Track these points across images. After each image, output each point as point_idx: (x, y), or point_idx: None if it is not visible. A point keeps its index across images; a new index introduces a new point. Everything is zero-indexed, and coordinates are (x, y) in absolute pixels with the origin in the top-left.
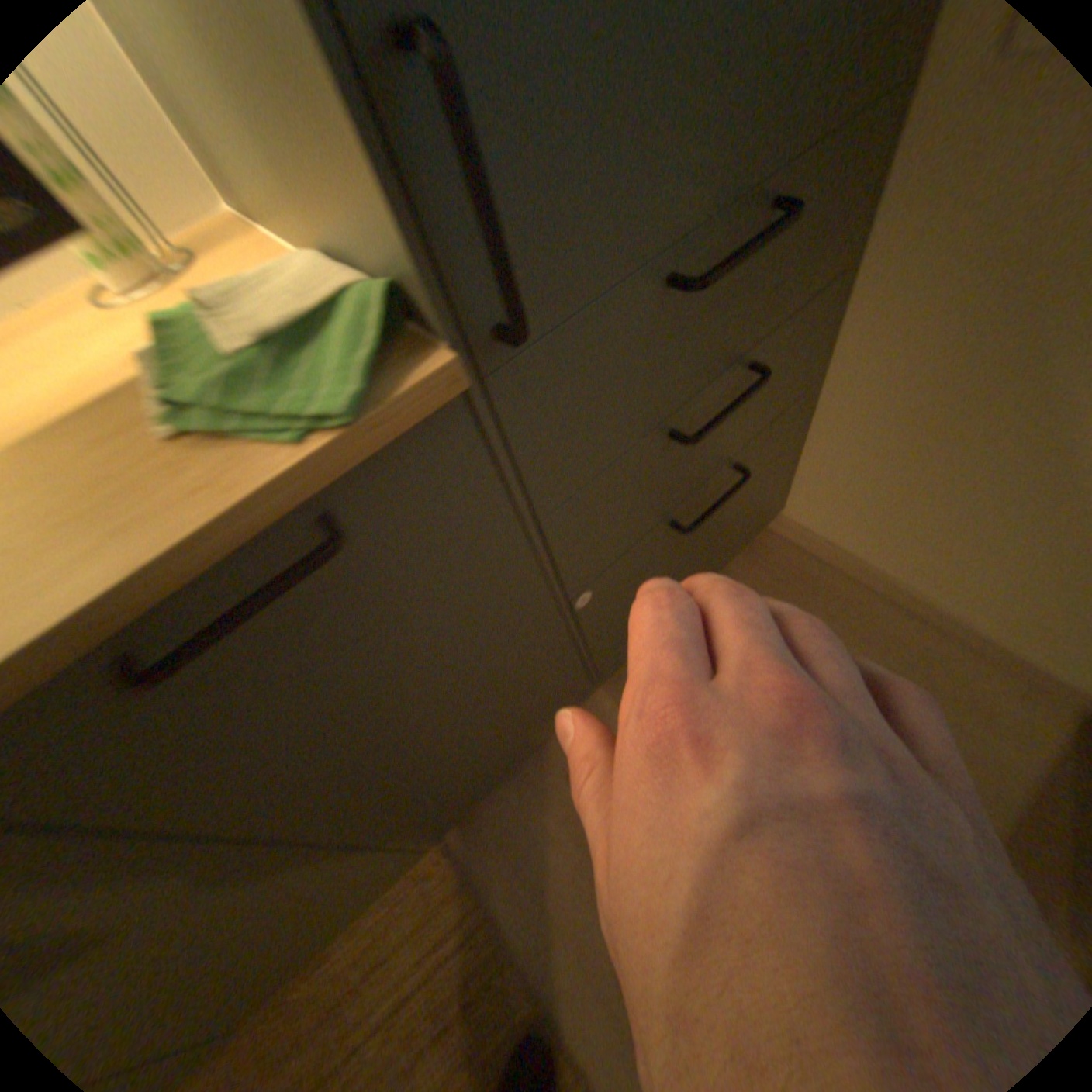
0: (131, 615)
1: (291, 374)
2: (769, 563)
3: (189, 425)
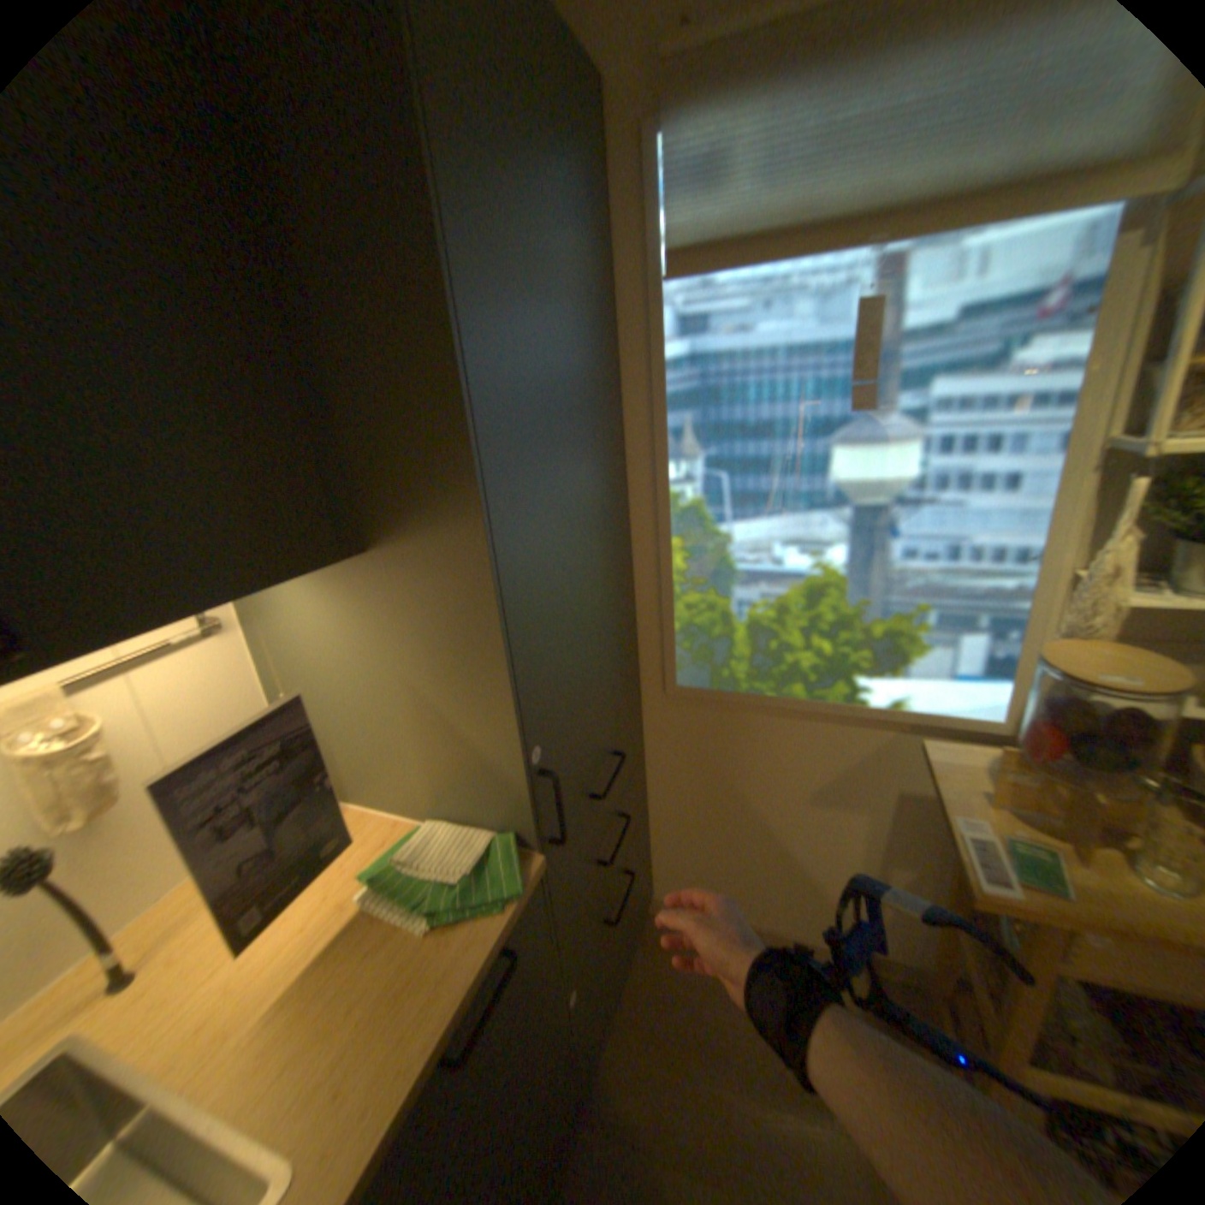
0: (459, 1016)
1: (481, 884)
2: (657, 942)
3: (437, 922)
